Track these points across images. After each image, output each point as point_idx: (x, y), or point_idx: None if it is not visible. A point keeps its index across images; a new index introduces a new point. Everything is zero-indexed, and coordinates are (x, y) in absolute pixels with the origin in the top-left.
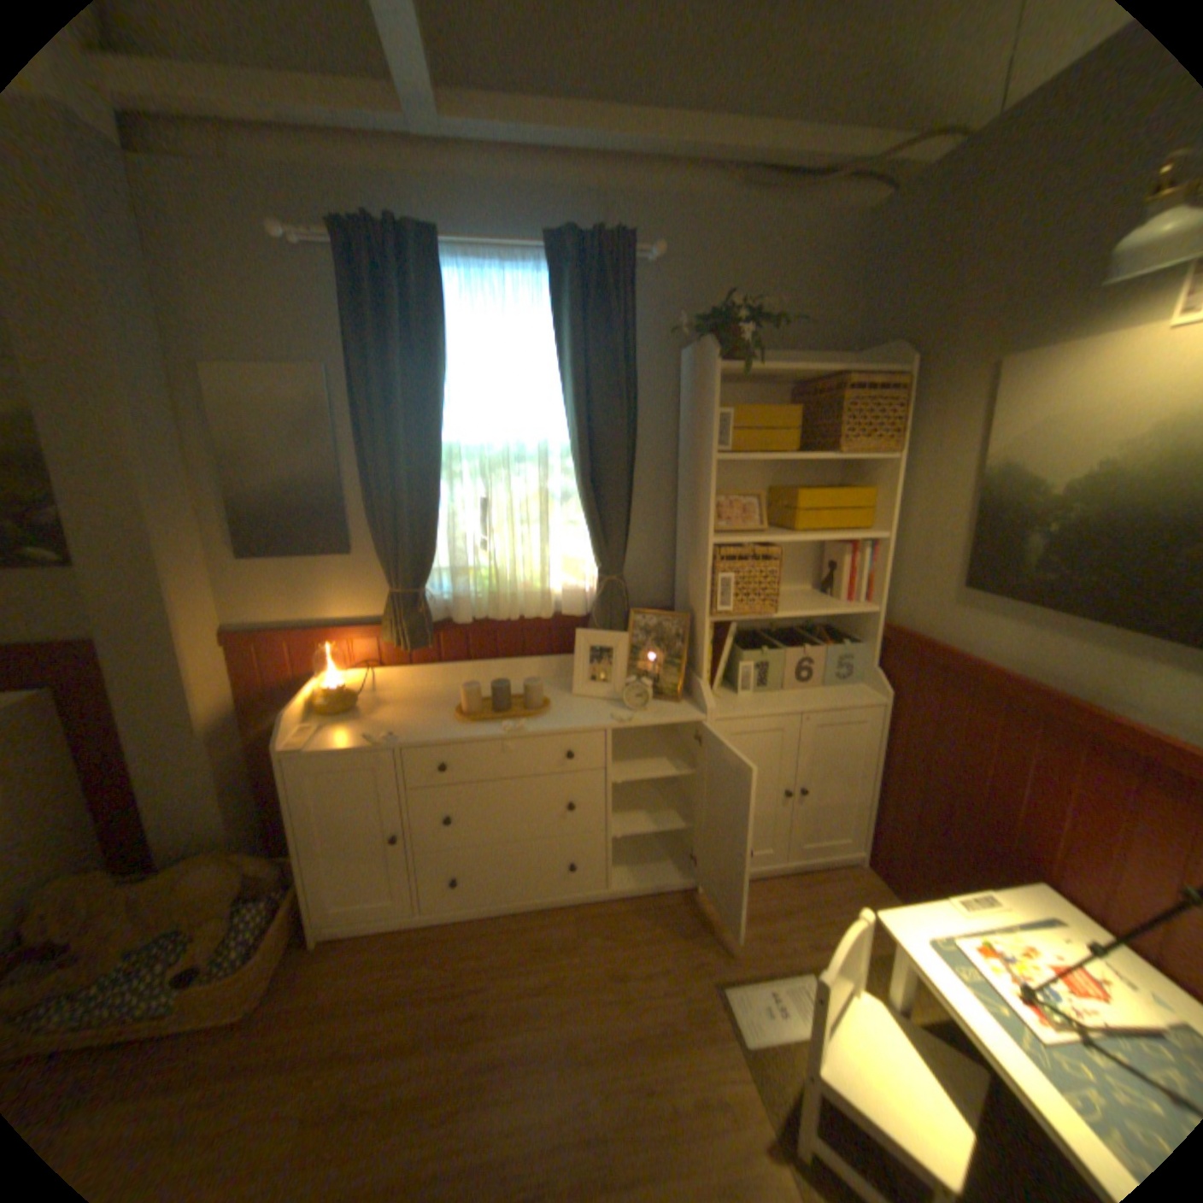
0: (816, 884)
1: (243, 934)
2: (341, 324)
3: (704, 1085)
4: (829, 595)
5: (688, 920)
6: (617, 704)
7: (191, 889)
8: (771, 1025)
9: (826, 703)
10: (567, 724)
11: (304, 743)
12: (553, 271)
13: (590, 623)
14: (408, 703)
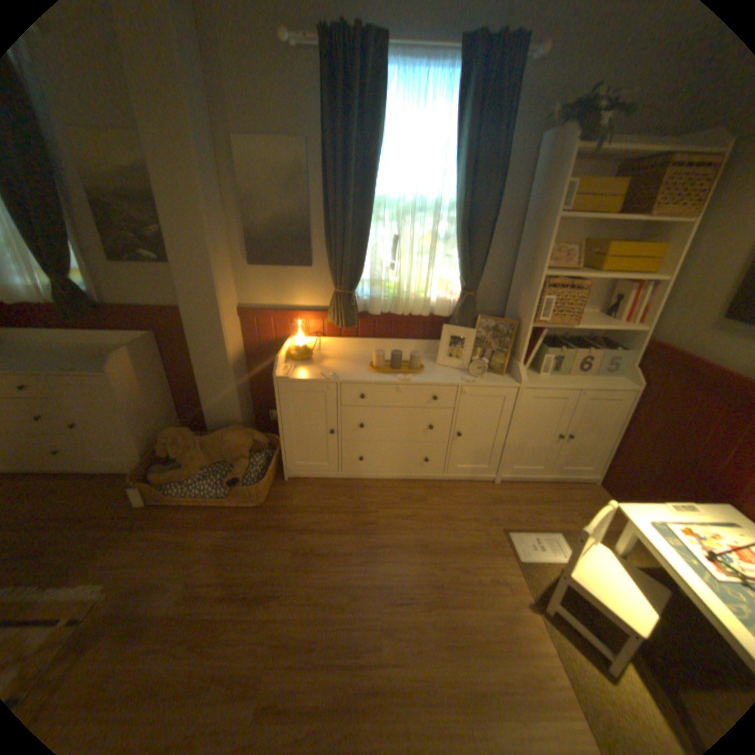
0: (566, 489)
1: (255, 467)
2: (321, 108)
3: (496, 573)
4: (613, 317)
5: (488, 496)
6: (464, 372)
7: (230, 442)
8: (534, 553)
9: (598, 386)
10: (435, 380)
11: (289, 374)
12: (463, 67)
13: (450, 322)
14: (340, 359)
